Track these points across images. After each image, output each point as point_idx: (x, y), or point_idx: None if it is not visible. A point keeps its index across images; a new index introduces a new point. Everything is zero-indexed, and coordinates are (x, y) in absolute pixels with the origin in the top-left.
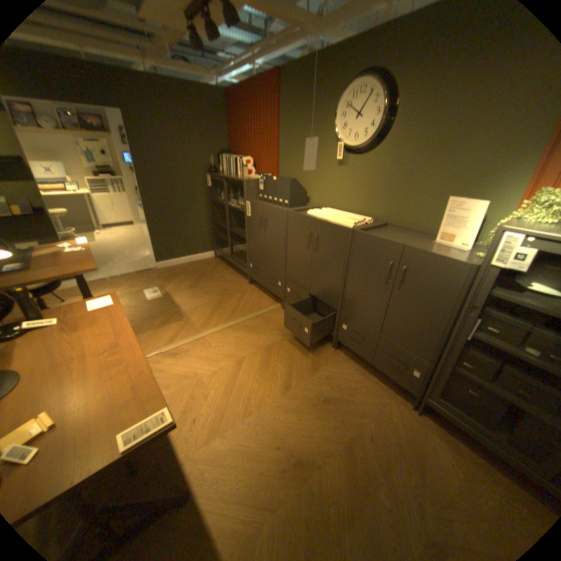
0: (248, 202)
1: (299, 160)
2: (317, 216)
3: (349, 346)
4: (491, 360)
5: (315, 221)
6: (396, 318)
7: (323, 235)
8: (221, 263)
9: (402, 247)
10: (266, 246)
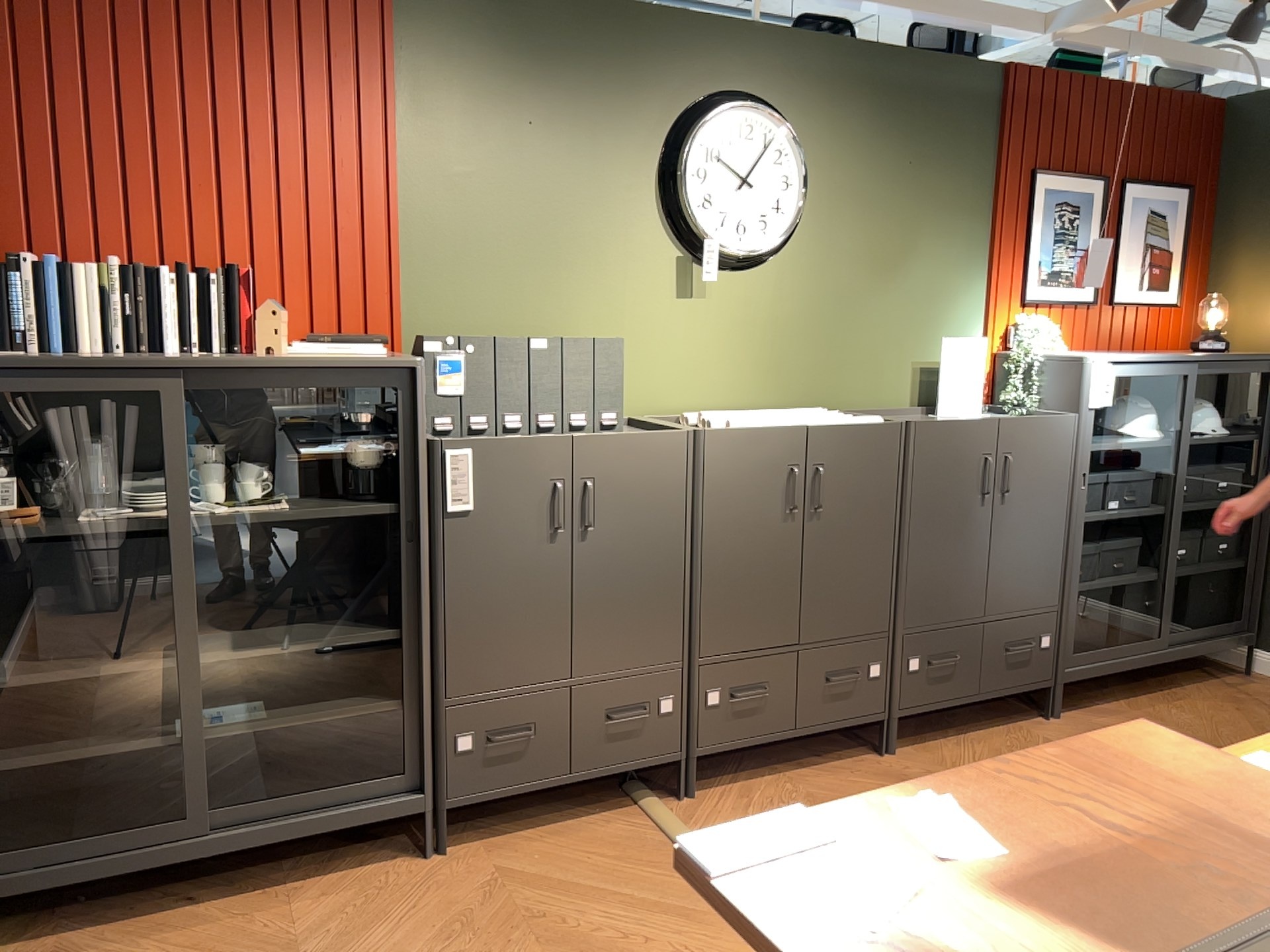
0: (455, 451)
1: (518, 282)
2: (773, 424)
3: (929, 704)
4: (1092, 546)
5: (812, 432)
6: (1006, 560)
7: (837, 461)
8: (44, 944)
9: (998, 424)
10: (583, 594)
